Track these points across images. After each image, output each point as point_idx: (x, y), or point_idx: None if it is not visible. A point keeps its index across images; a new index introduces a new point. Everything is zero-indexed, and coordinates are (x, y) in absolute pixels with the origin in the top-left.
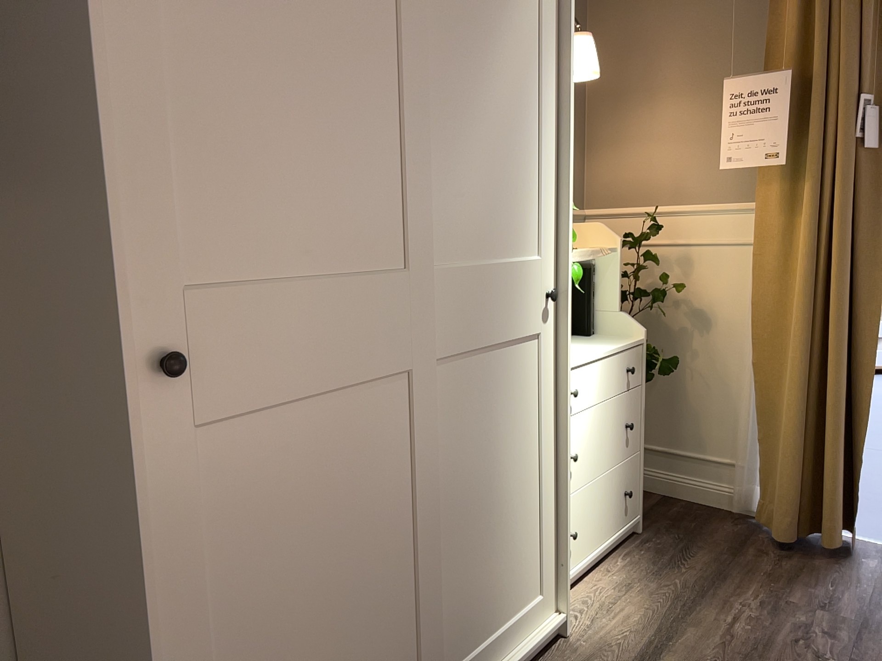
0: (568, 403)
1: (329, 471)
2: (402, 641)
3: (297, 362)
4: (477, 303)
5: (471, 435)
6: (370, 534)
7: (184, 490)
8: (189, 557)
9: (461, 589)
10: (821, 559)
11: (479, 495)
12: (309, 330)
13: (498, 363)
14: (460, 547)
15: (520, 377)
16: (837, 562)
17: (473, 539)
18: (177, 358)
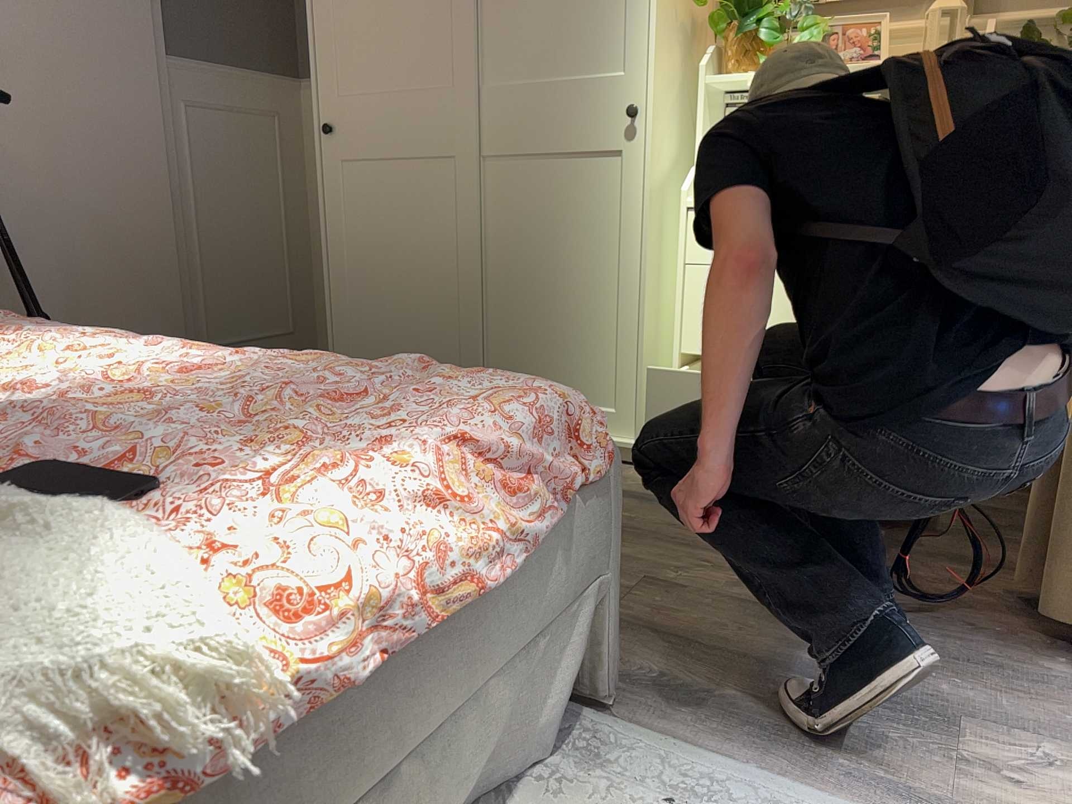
0: (646, 227)
1: (403, 206)
2: (449, 336)
3: (384, 140)
4: (531, 116)
5: (528, 224)
6: (427, 255)
7: (338, 190)
8: (339, 220)
9: (514, 340)
10: (1016, 628)
11: (535, 276)
12: (390, 123)
13: (560, 171)
14: (514, 308)
15: (590, 189)
16: (1025, 642)
17: (527, 309)
18: (328, 128)
